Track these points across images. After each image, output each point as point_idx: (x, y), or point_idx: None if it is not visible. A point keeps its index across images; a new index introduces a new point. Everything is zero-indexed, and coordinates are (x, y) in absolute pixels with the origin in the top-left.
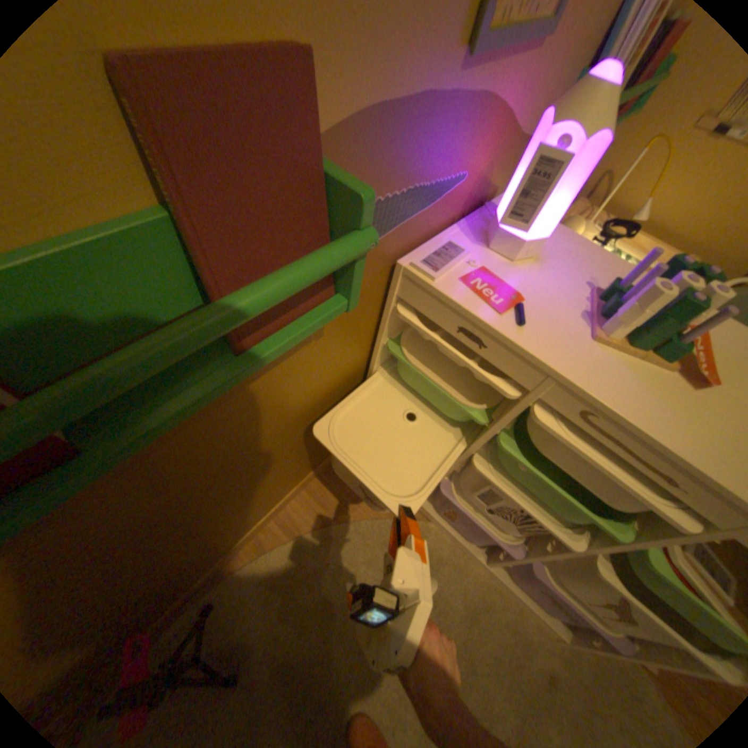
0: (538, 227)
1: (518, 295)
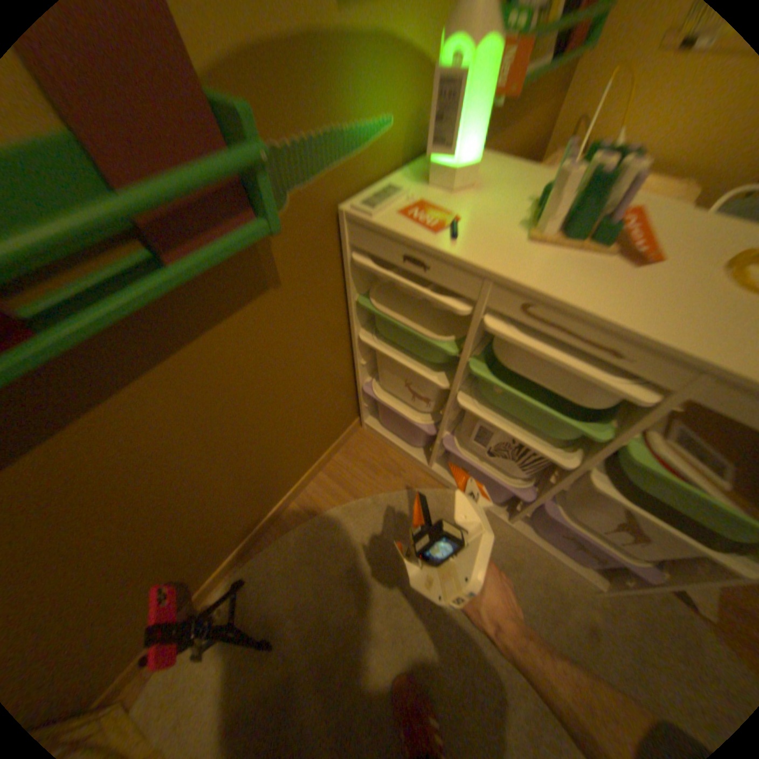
0: (464, 153)
1: (452, 217)
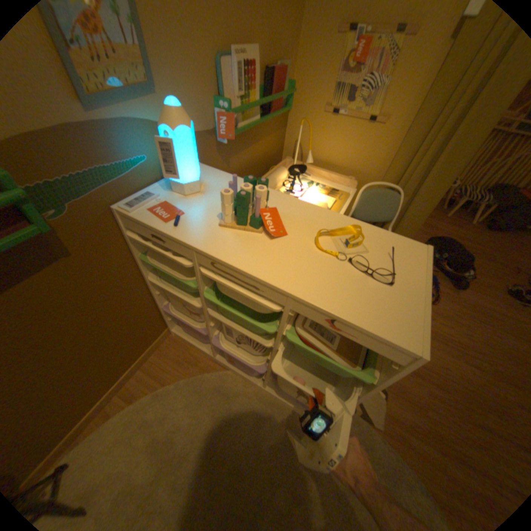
0: (186, 176)
1: (179, 212)
